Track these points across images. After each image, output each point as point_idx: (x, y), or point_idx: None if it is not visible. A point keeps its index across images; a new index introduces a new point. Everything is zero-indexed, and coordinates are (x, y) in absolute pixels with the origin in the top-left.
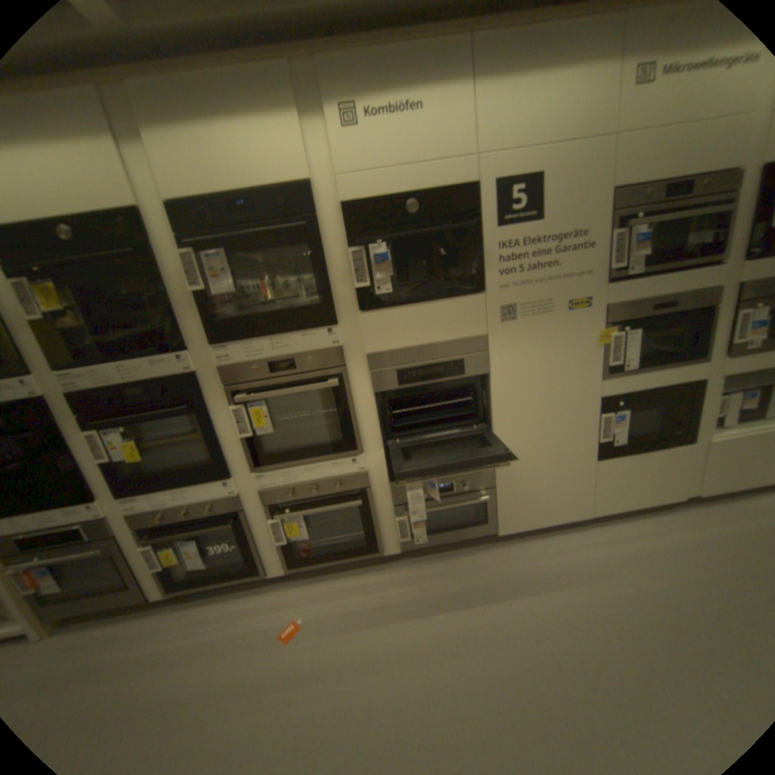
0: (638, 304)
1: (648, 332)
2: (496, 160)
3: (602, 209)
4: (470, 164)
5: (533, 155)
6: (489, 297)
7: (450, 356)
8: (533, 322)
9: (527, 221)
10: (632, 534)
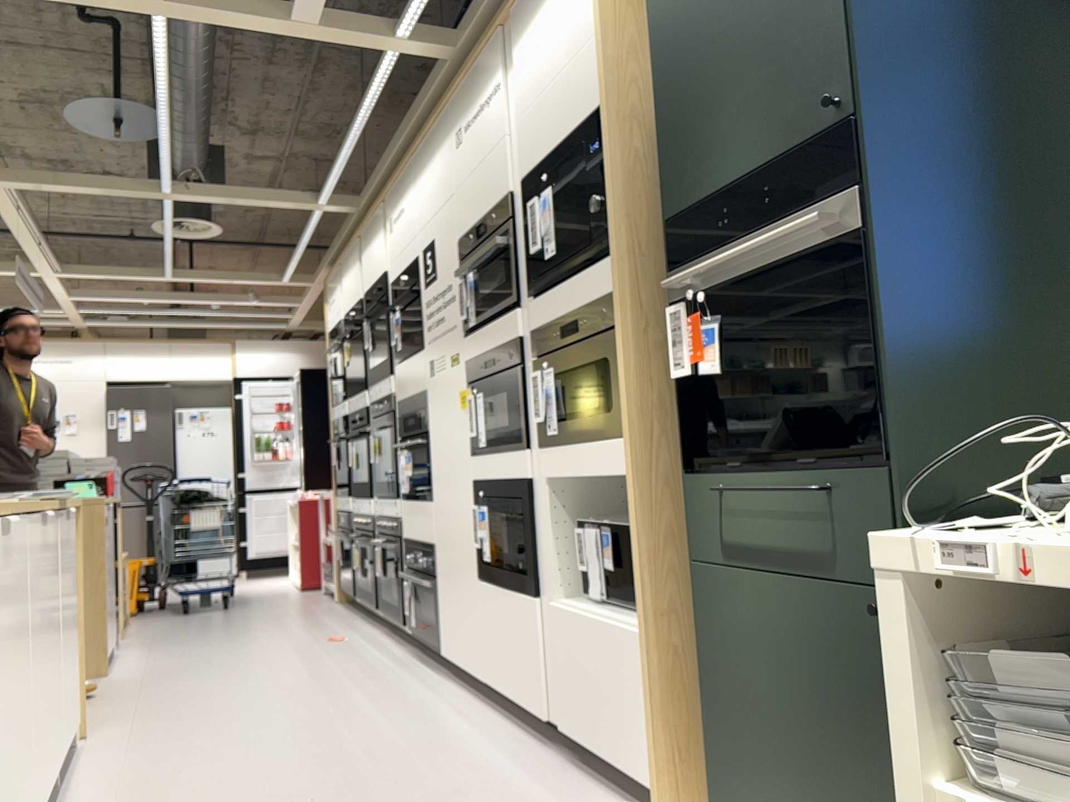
0: (477, 360)
1: (488, 397)
2: (421, 236)
3: (455, 262)
4: (415, 243)
5: (430, 226)
6: (424, 353)
7: (416, 409)
8: (439, 379)
9: (432, 281)
10: (486, 725)
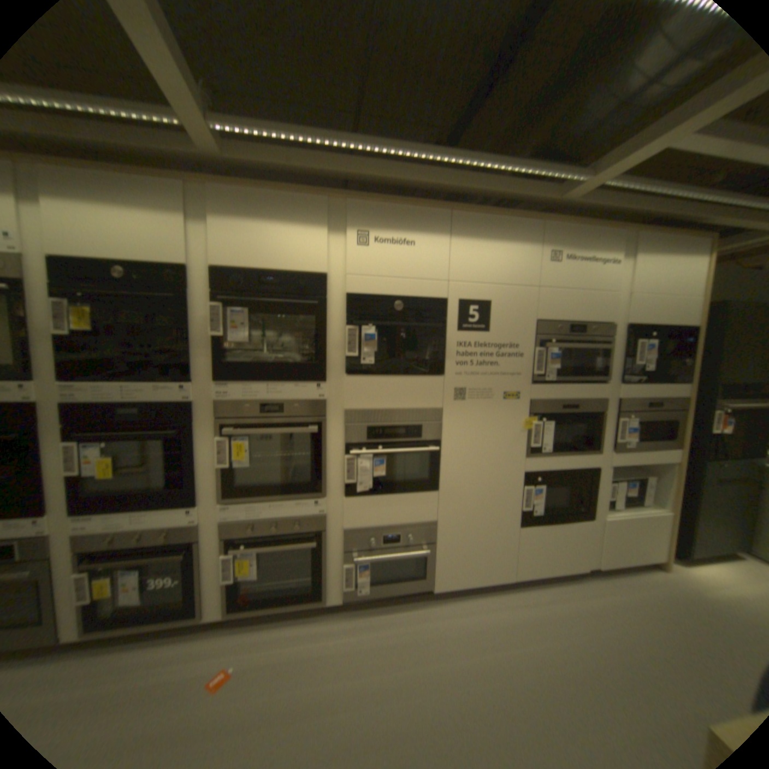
0: (551, 402)
1: (559, 425)
2: (460, 287)
3: (528, 333)
4: (442, 286)
5: (485, 289)
6: (446, 380)
7: (412, 421)
8: (477, 404)
9: (478, 331)
10: (546, 599)
